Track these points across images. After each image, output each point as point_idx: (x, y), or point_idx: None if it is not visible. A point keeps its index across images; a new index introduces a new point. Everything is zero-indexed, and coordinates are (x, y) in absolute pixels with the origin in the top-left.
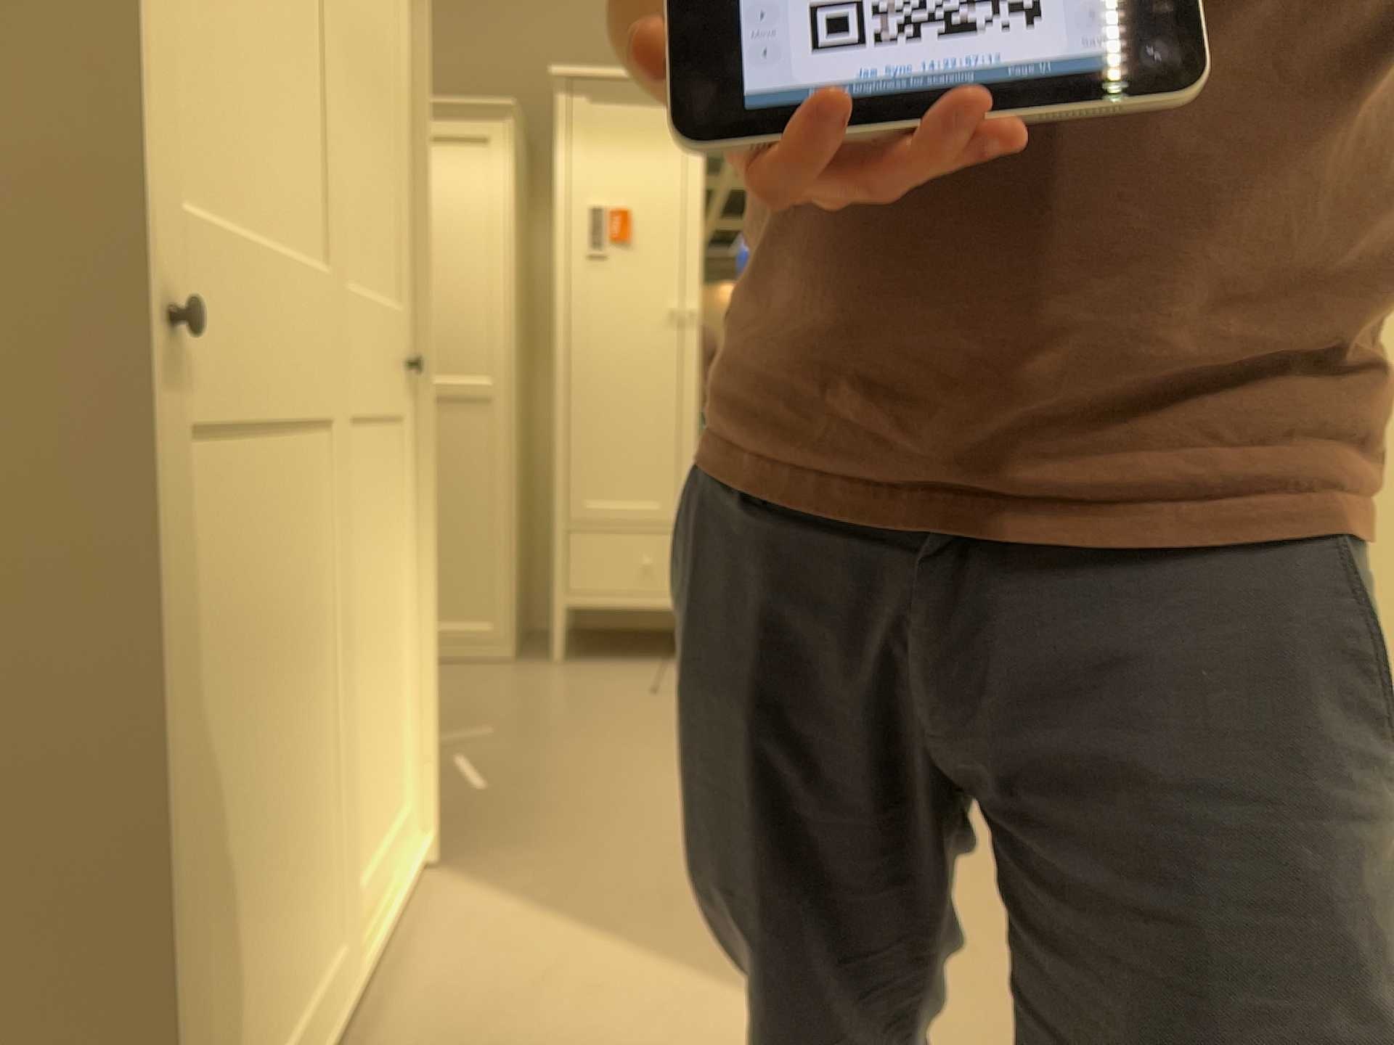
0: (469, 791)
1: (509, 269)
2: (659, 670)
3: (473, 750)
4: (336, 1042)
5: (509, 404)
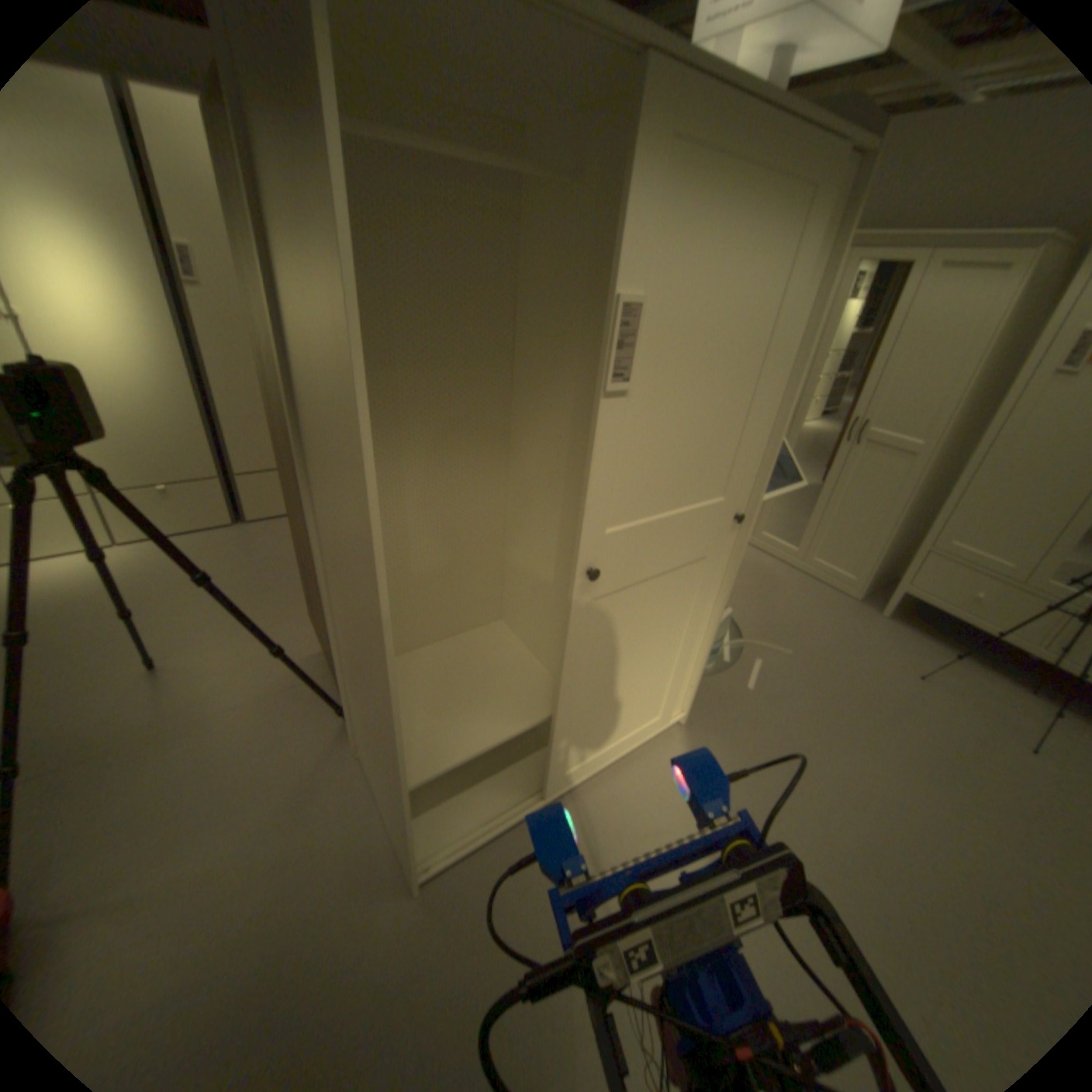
0: (747, 684)
1: (978, 370)
2: (952, 658)
3: (775, 657)
4: (561, 794)
5: (930, 461)
